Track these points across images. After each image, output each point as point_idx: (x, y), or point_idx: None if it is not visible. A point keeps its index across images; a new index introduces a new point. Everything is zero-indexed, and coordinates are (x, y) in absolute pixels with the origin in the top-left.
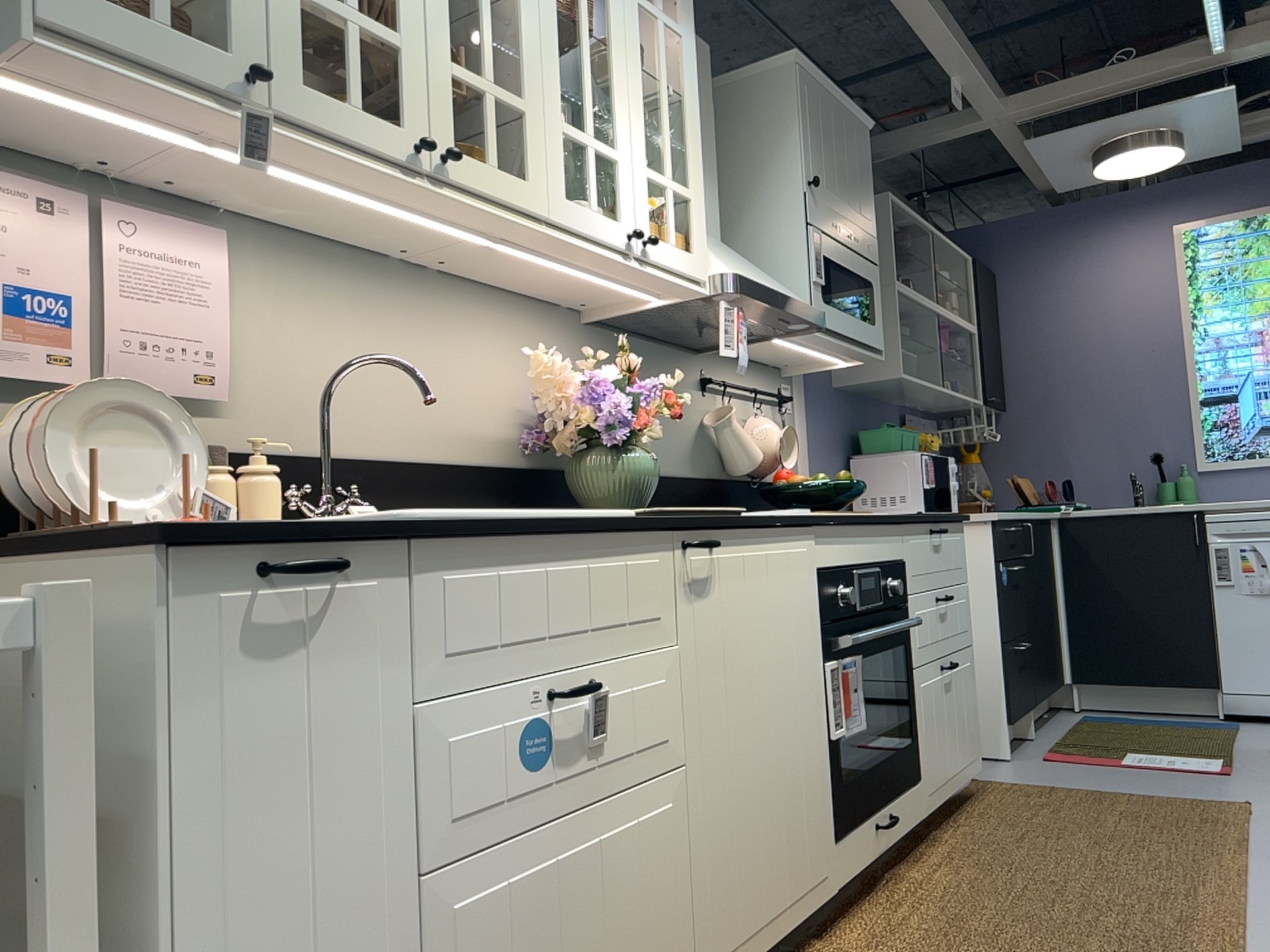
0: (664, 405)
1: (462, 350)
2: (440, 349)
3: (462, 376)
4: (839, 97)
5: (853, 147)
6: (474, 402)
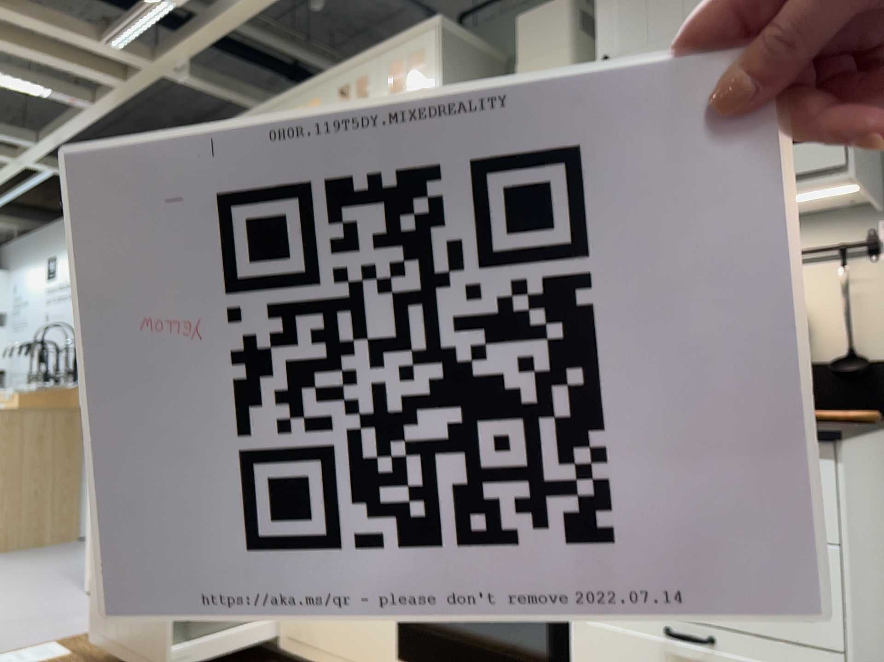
0: None
1: None
2: None
3: None
4: None
5: None
6: None
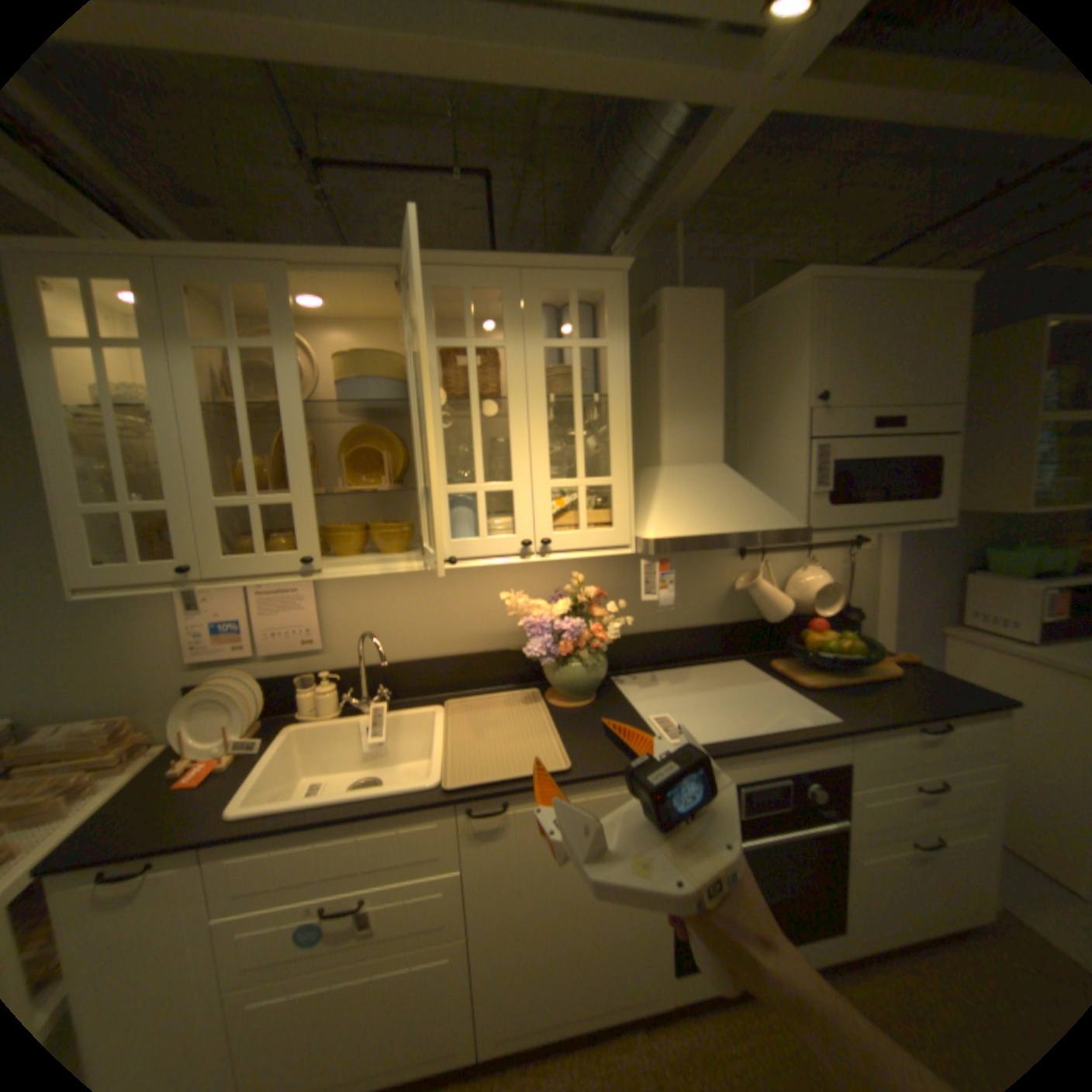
0: (606, 627)
1: (483, 585)
2: (465, 588)
3: (483, 600)
4: (901, 274)
5: (925, 319)
6: (493, 614)
